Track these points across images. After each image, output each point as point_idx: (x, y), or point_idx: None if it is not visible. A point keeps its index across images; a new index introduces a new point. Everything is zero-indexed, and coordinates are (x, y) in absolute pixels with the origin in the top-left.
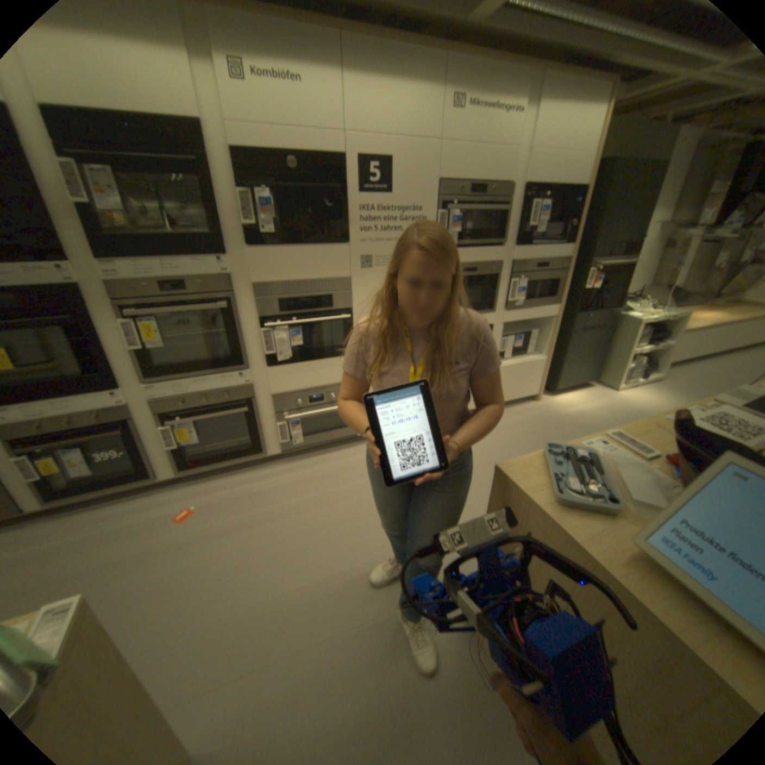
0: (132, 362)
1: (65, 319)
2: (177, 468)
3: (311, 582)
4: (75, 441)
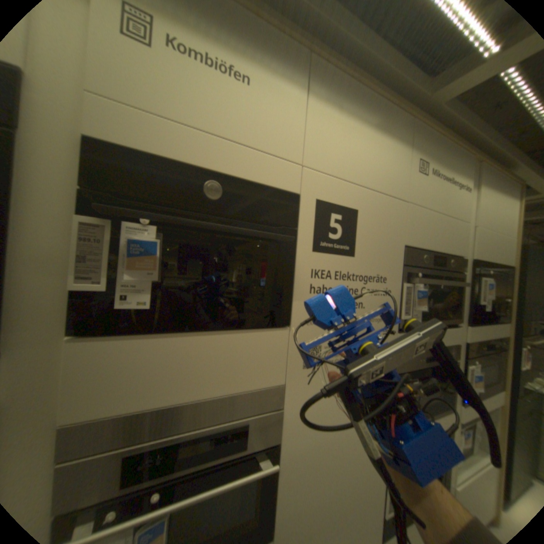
0: None
1: None
2: None
3: None
4: None
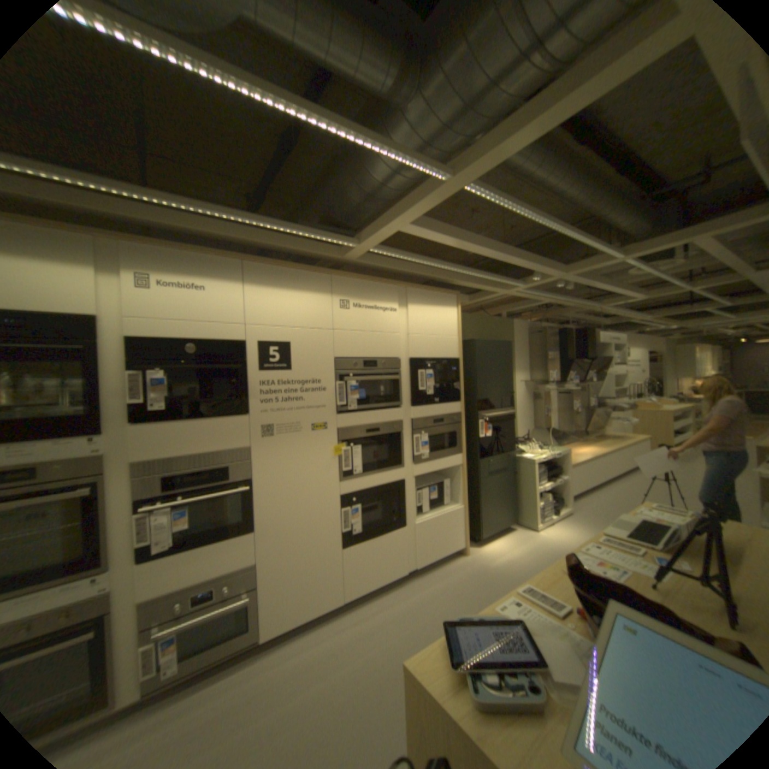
0: None
1: None
2: None
3: None
4: None
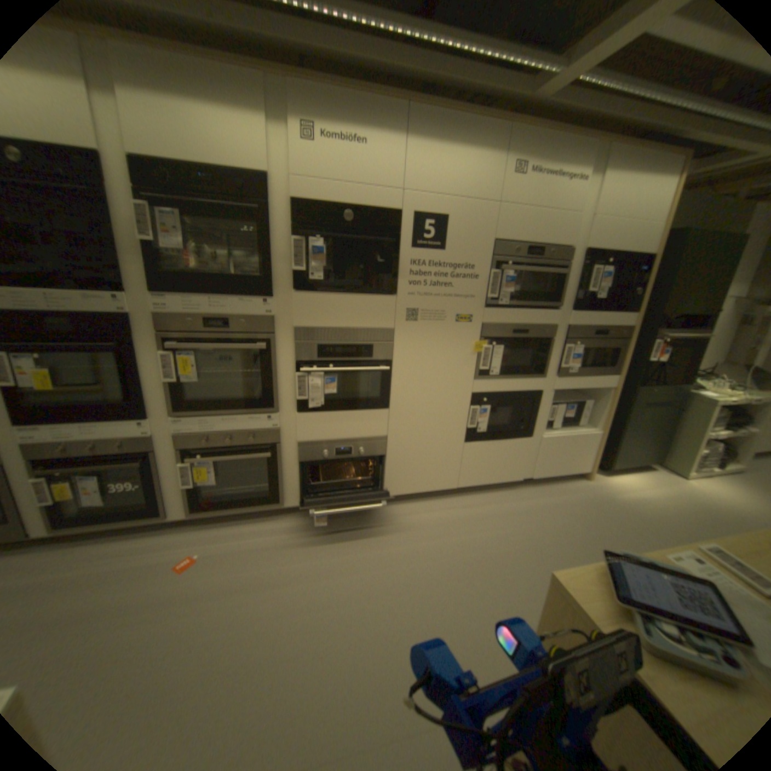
0: (165, 394)
1: (111, 346)
2: (190, 509)
3: (310, 676)
4: (96, 468)
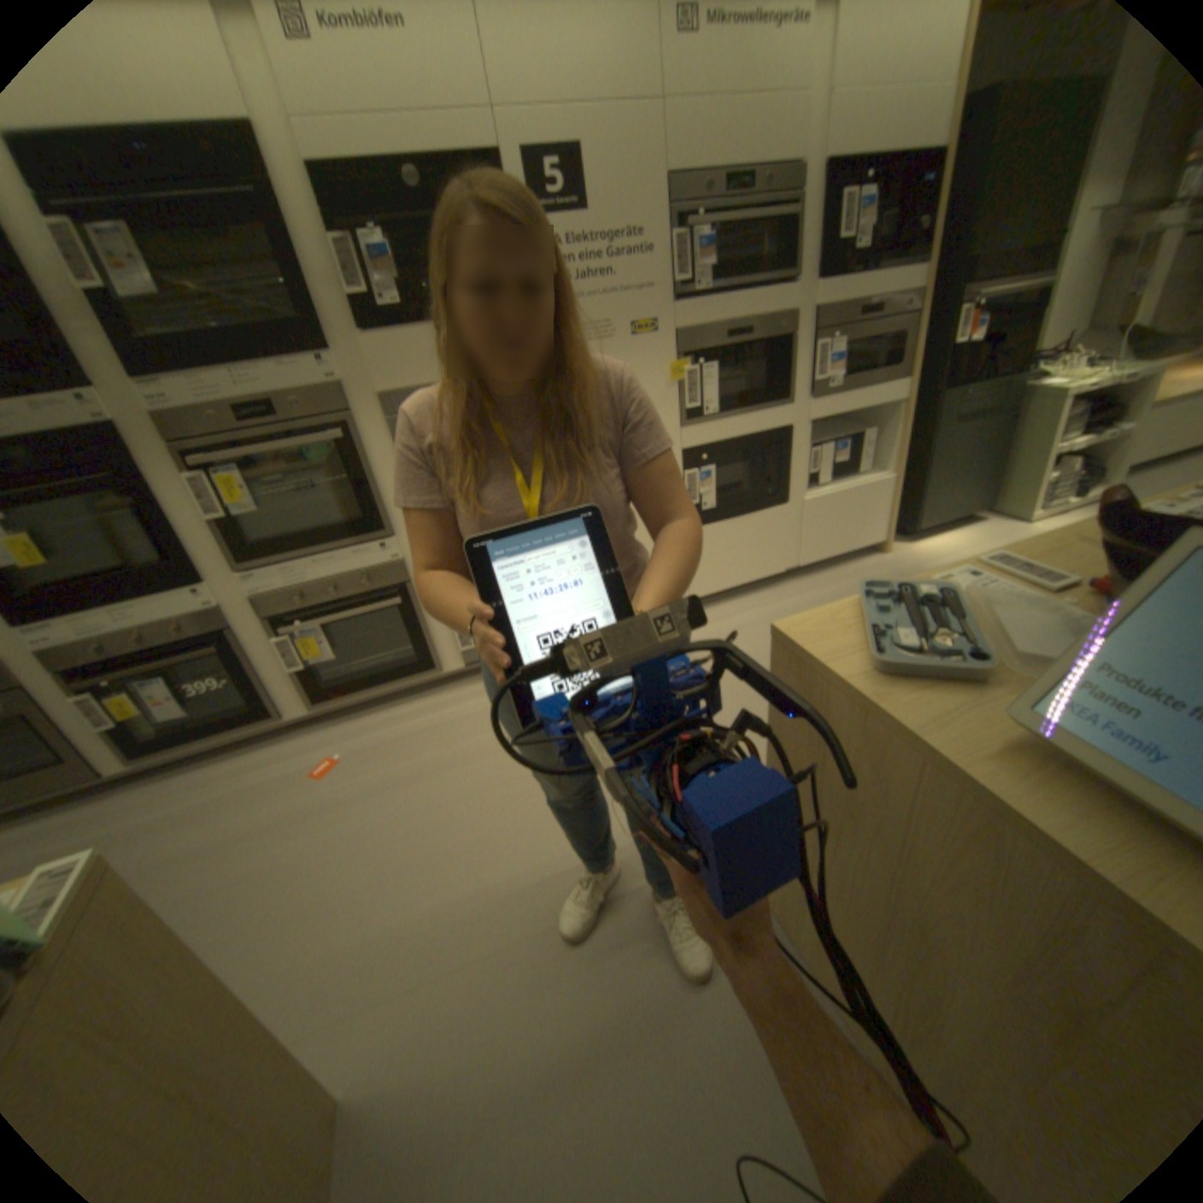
0: (214, 539)
1: (104, 479)
2: (311, 700)
3: (515, 851)
4: (154, 667)
